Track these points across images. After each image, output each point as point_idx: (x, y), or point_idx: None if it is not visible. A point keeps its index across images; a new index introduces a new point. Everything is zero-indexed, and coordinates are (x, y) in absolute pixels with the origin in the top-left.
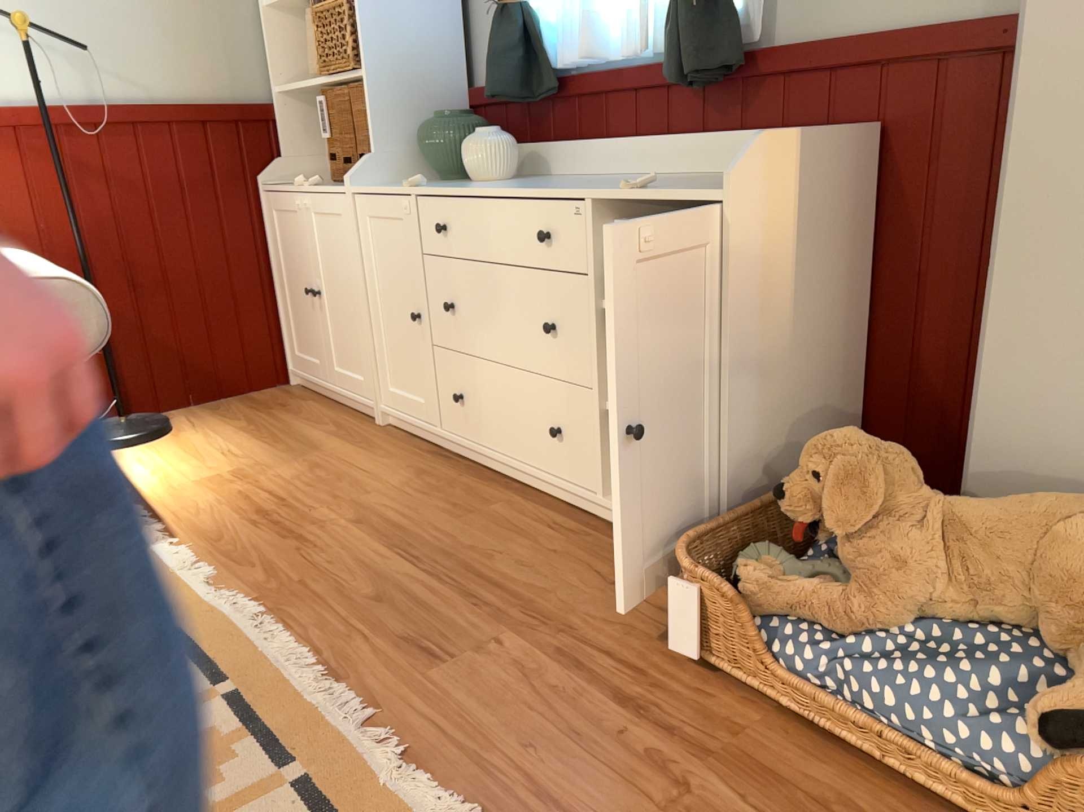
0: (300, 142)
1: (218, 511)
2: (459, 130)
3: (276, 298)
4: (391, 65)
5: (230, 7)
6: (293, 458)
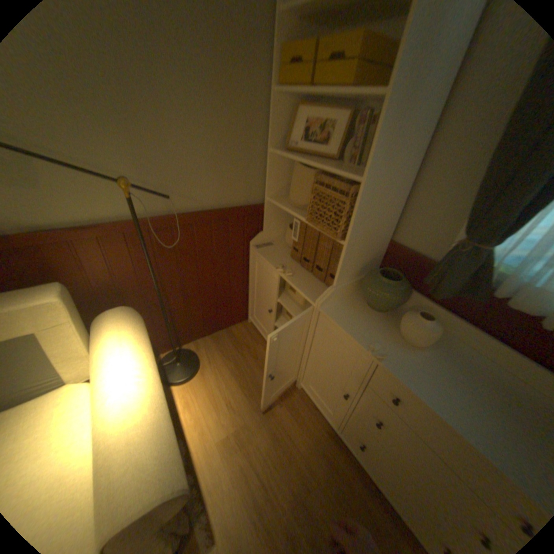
0: (273, 223)
1: (233, 499)
2: (401, 298)
3: (248, 291)
4: (363, 238)
5: (251, 147)
6: (262, 423)
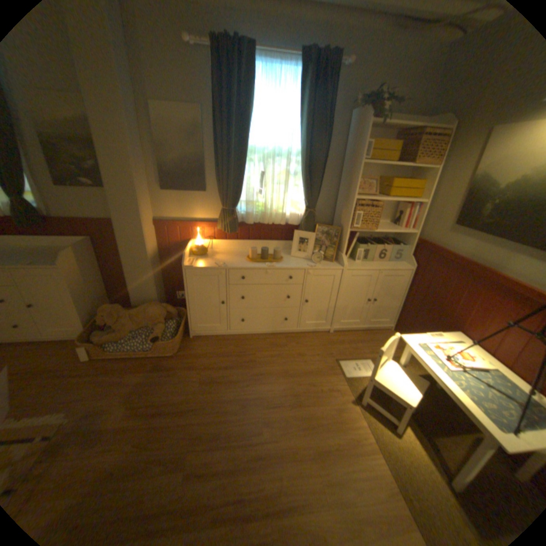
0: None
1: None
2: None
3: None
4: None
5: None
6: None
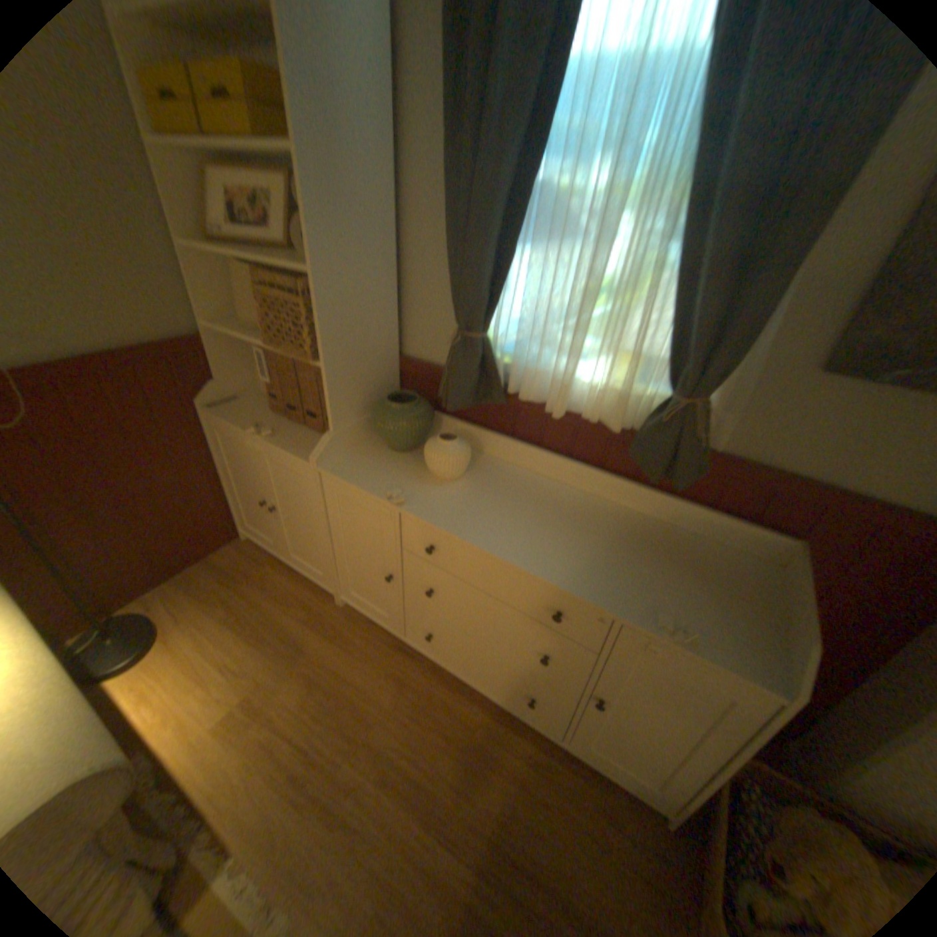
0: (229, 365)
1: (252, 788)
2: (417, 425)
3: (222, 487)
4: (347, 355)
5: (139, 241)
6: (287, 673)
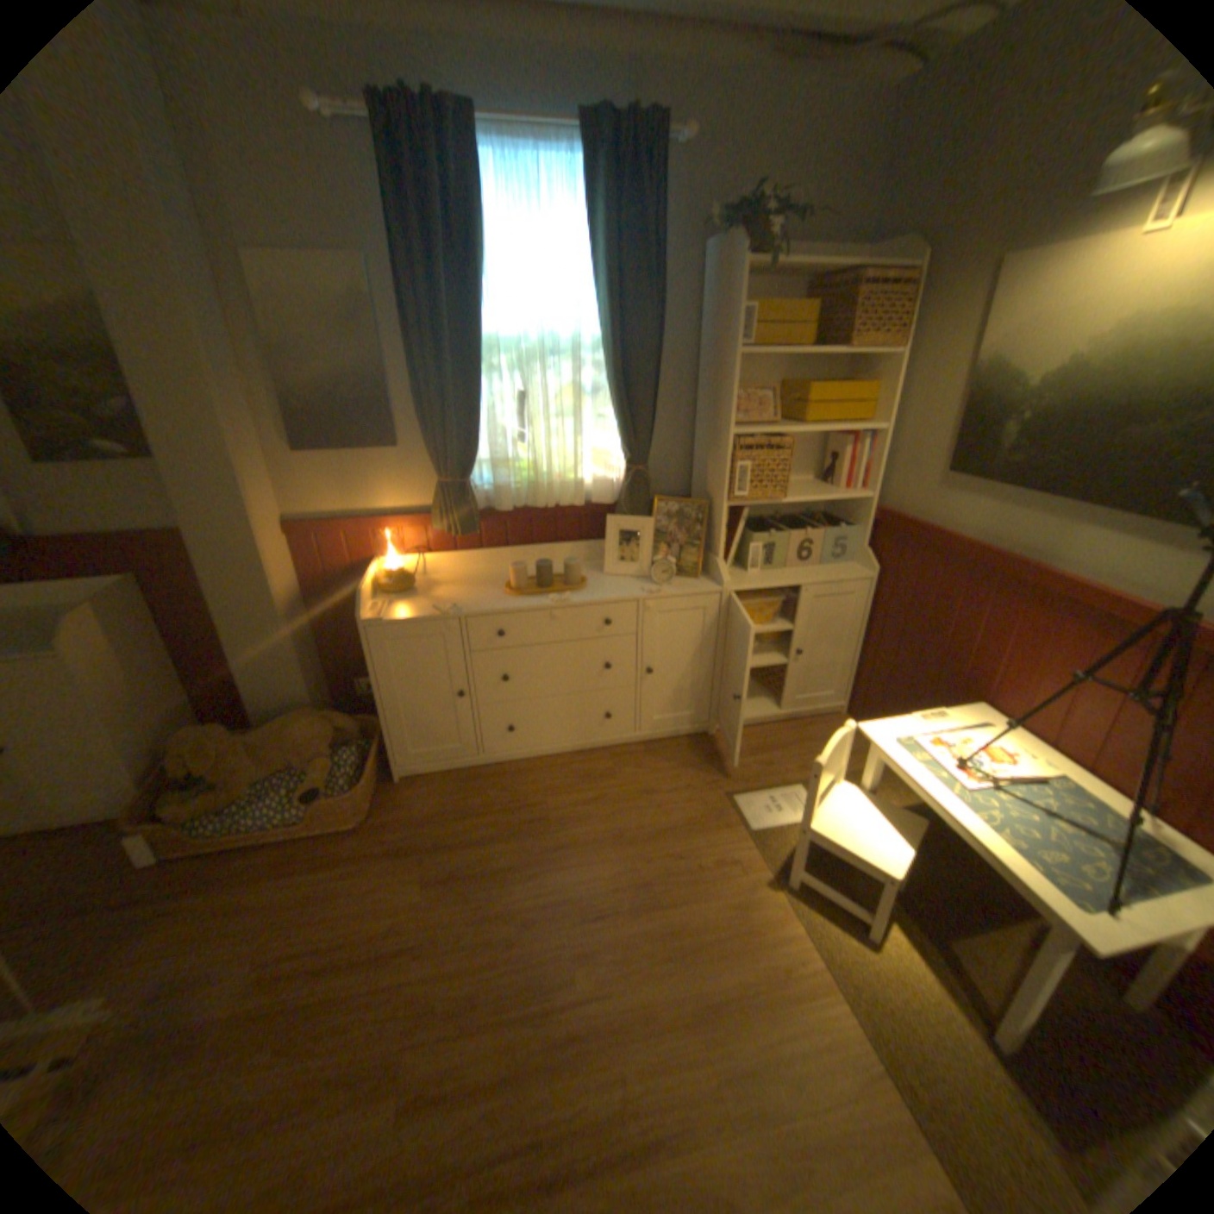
0: None
1: None
2: None
3: None
4: None
5: None
6: None
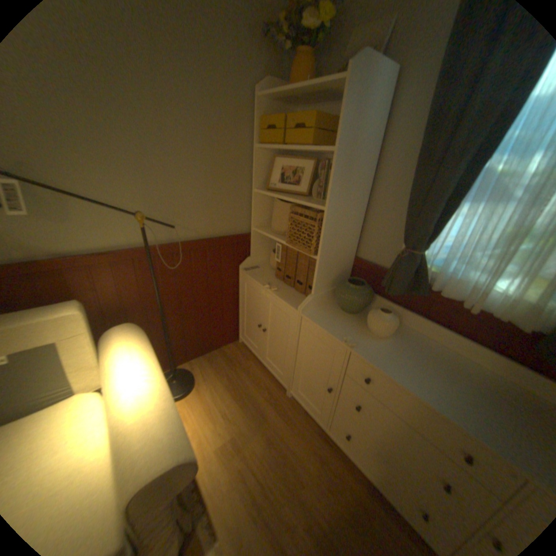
0: (259, 249)
1: (233, 497)
2: (366, 299)
3: (239, 310)
4: (331, 253)
5: (239, 188)
6: (257, 429)
